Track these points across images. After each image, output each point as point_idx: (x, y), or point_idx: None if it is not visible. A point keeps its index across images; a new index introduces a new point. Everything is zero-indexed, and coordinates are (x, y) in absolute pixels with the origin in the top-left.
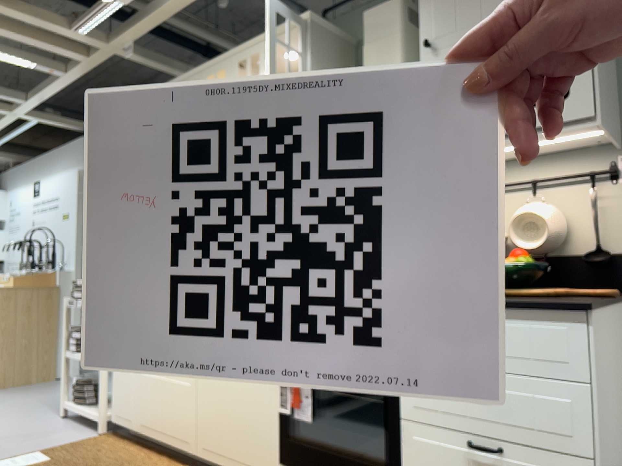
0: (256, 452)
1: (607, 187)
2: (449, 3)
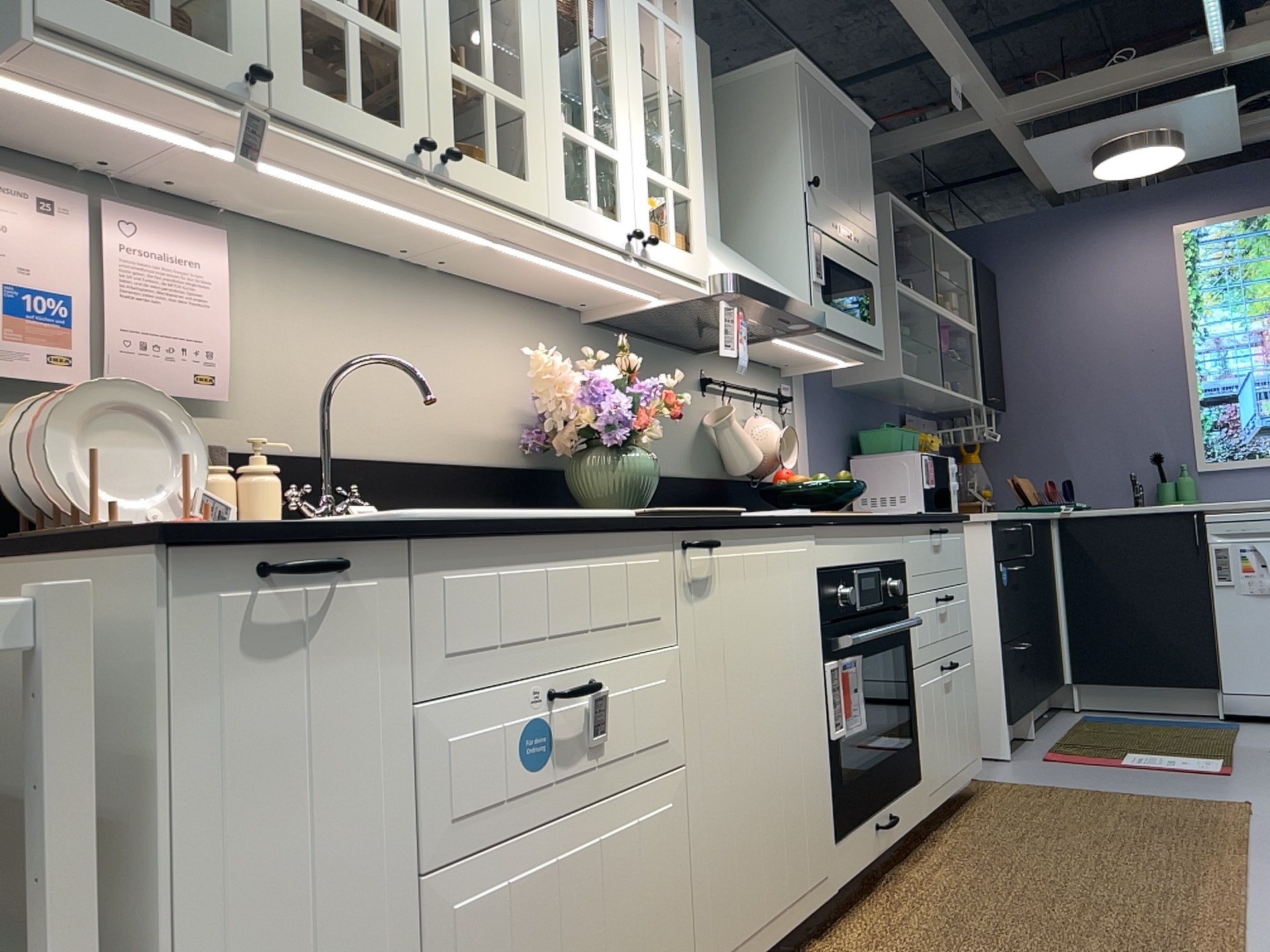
0: (809, 850)
1: (781, 414)
2: (821, 149)
